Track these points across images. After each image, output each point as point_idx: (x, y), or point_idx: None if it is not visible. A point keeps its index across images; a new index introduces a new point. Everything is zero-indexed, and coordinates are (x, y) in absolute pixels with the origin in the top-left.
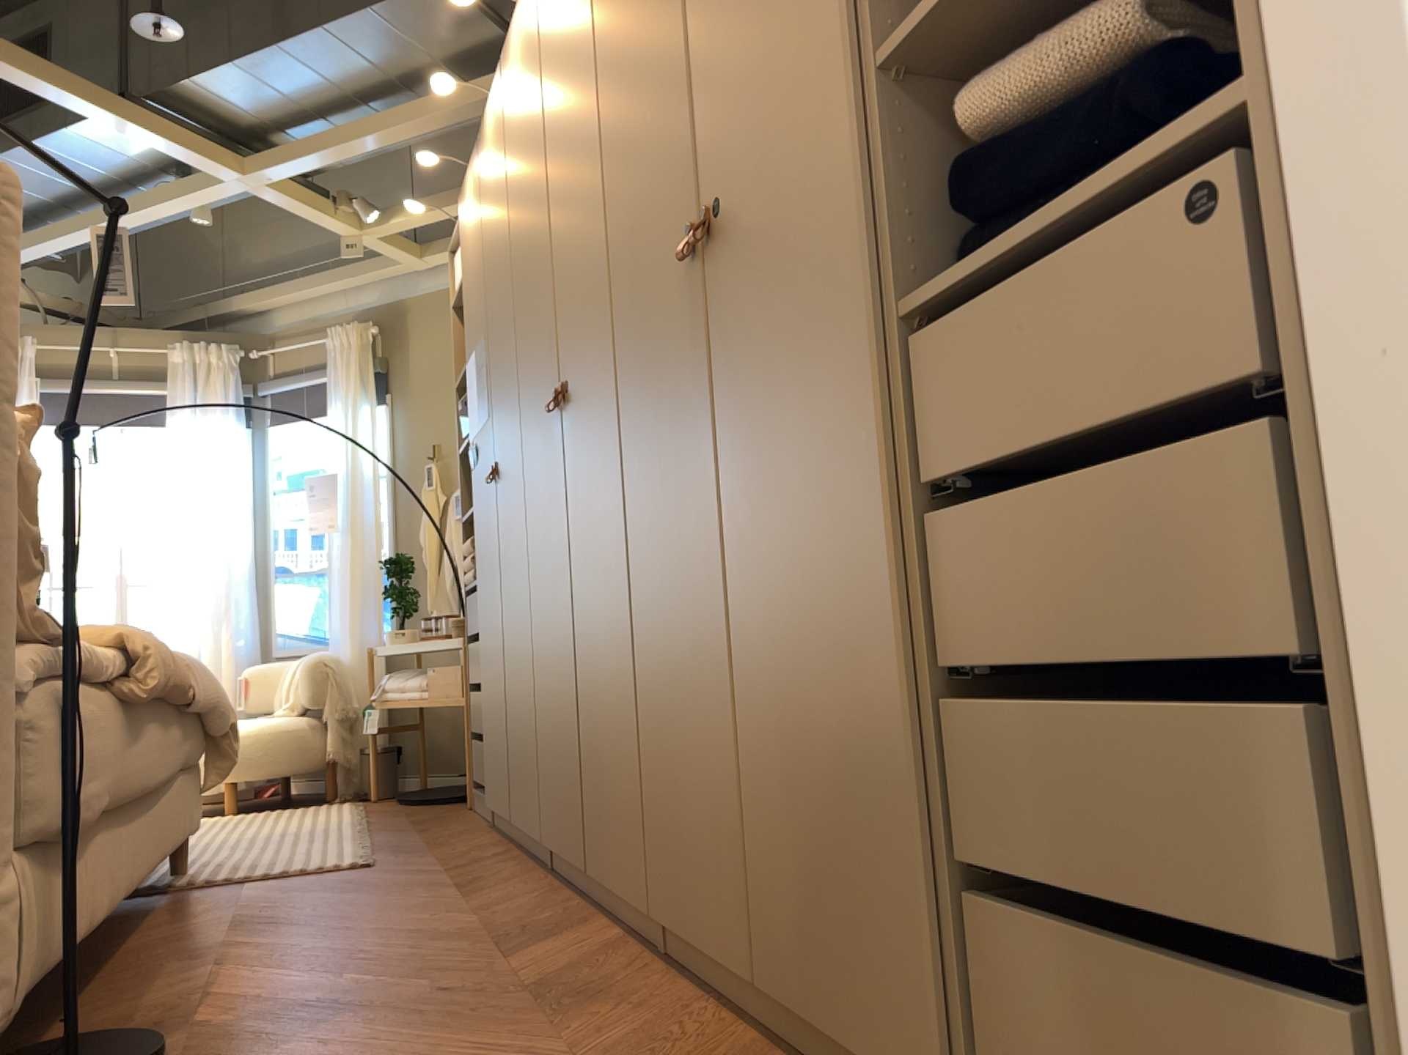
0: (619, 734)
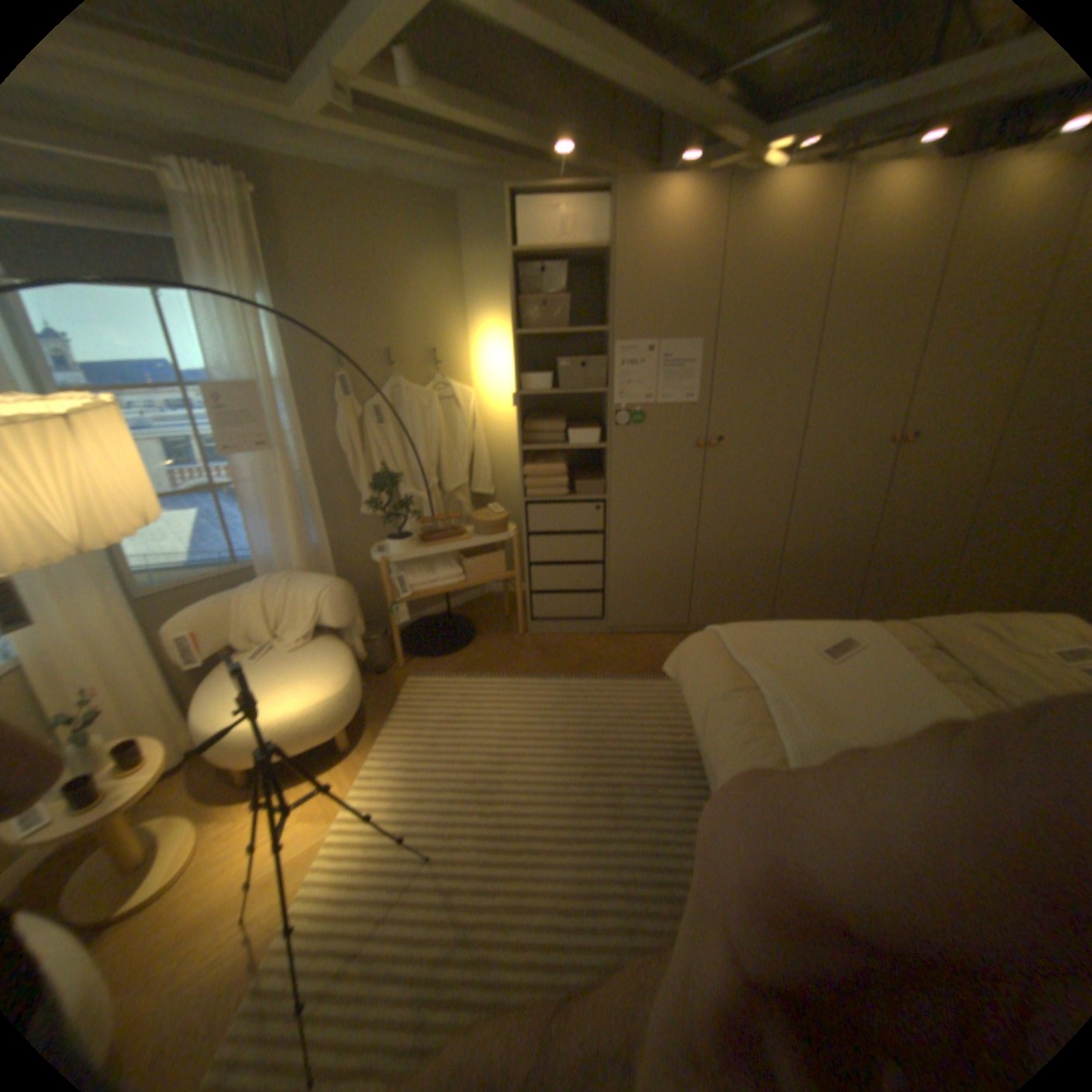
0: (928, 578)
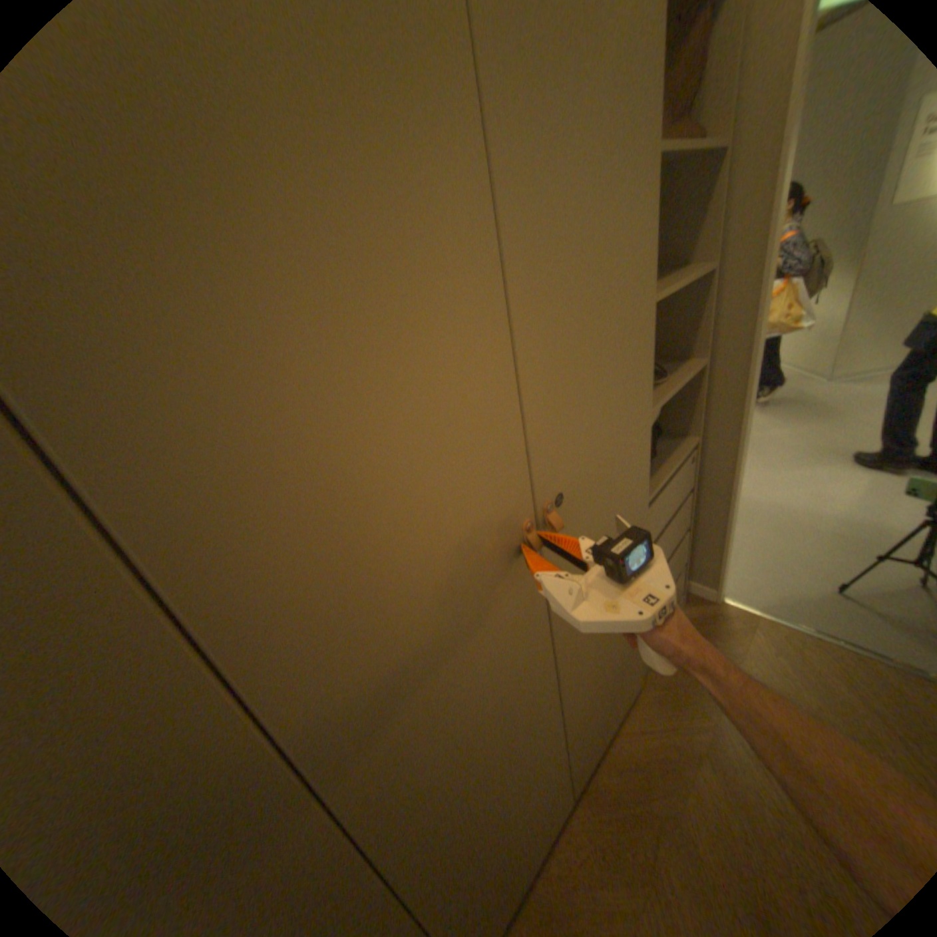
0: None
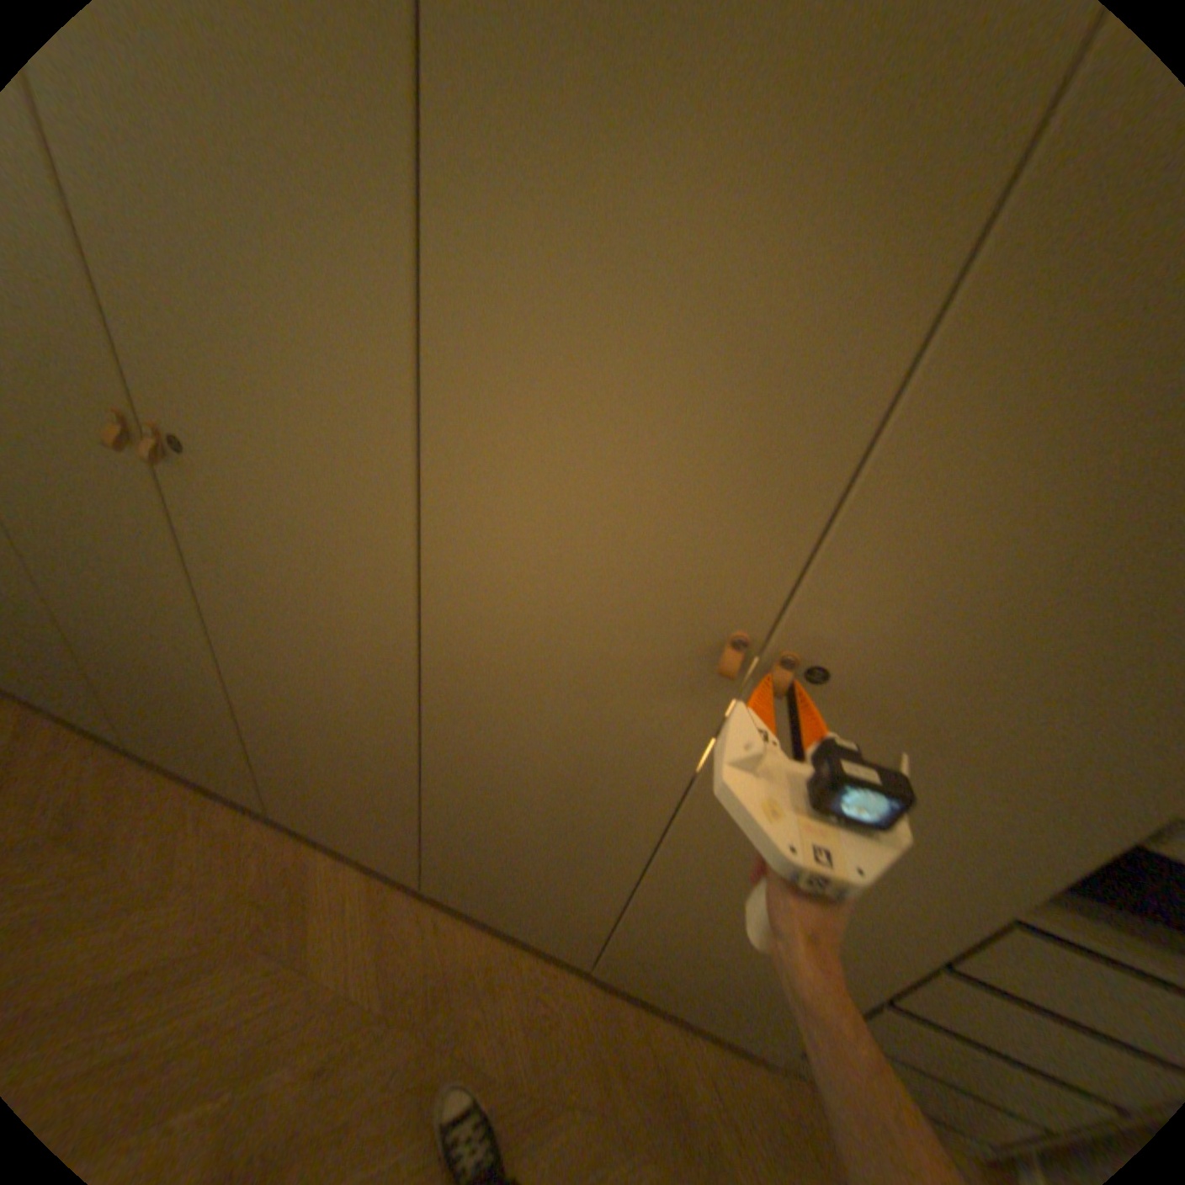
0: (352, 807)
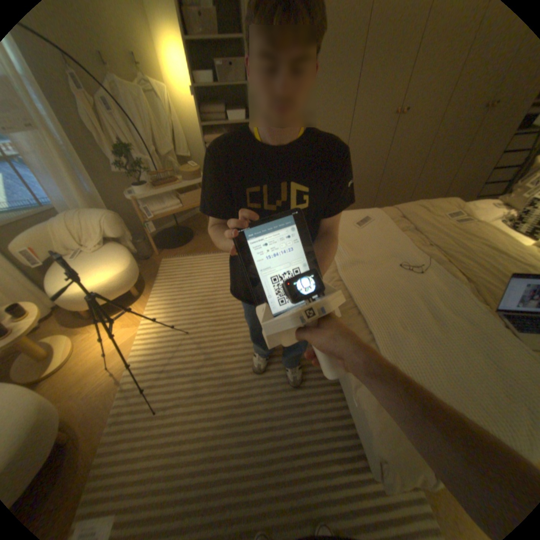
0: (401, 188)
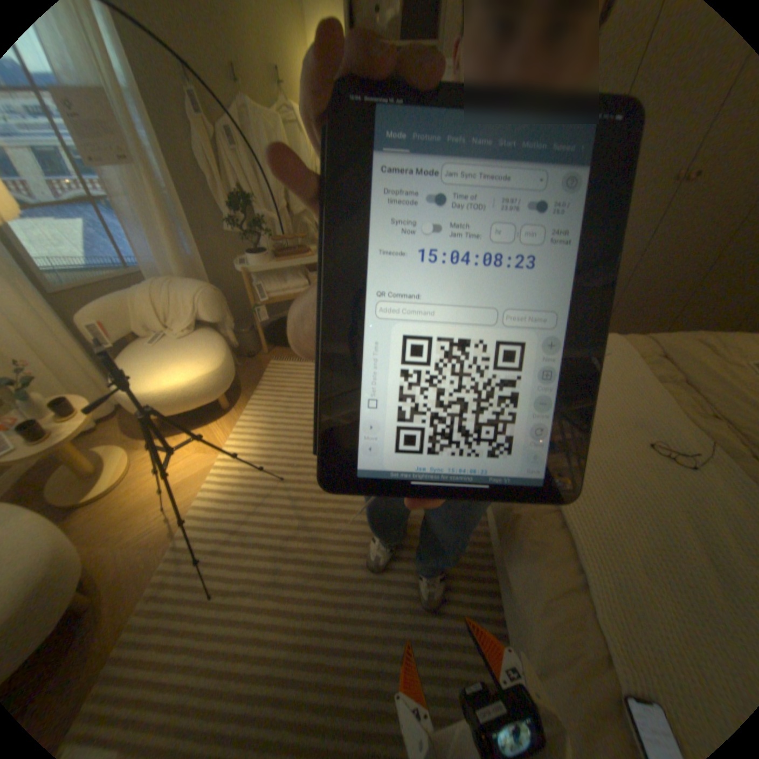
0: (661, 303)
